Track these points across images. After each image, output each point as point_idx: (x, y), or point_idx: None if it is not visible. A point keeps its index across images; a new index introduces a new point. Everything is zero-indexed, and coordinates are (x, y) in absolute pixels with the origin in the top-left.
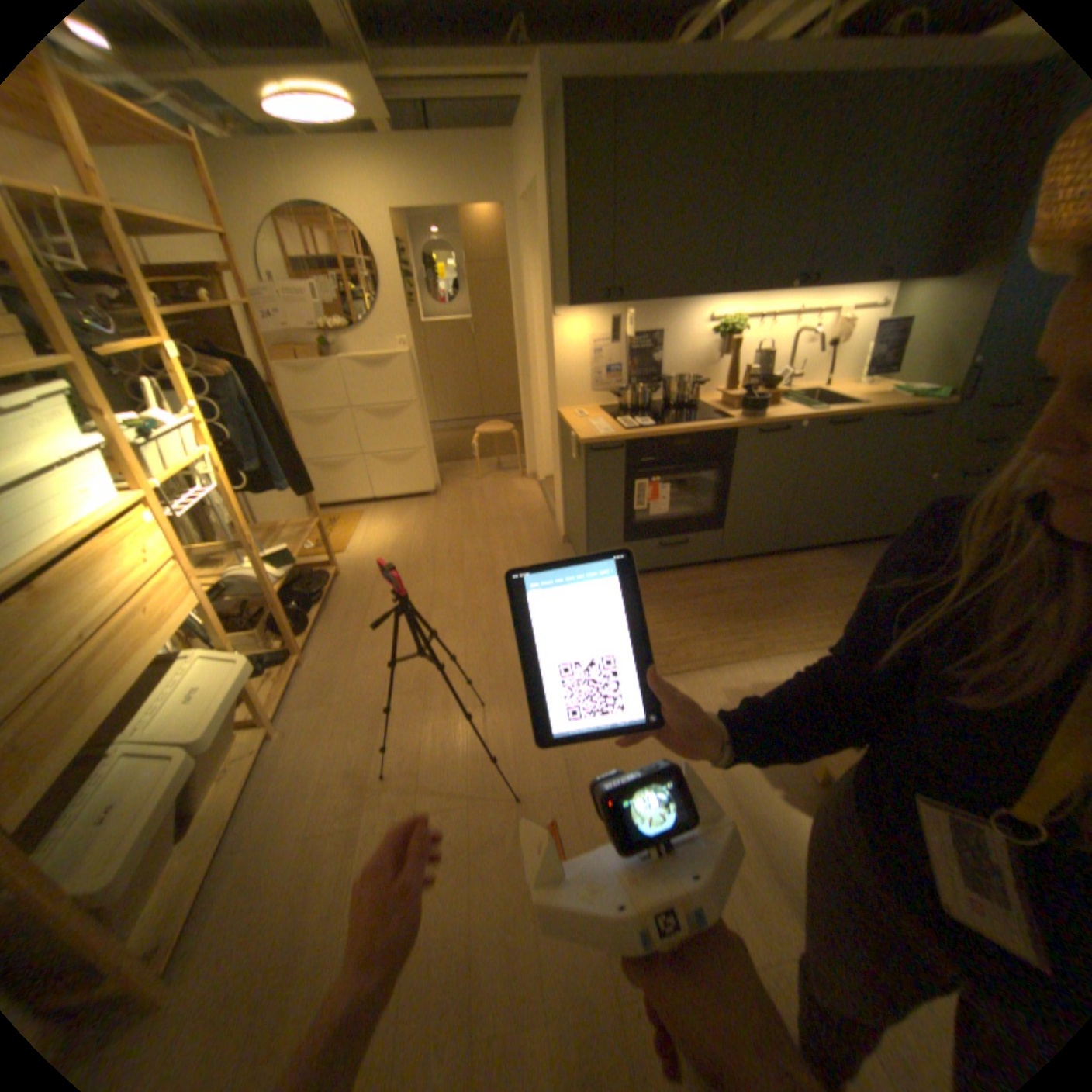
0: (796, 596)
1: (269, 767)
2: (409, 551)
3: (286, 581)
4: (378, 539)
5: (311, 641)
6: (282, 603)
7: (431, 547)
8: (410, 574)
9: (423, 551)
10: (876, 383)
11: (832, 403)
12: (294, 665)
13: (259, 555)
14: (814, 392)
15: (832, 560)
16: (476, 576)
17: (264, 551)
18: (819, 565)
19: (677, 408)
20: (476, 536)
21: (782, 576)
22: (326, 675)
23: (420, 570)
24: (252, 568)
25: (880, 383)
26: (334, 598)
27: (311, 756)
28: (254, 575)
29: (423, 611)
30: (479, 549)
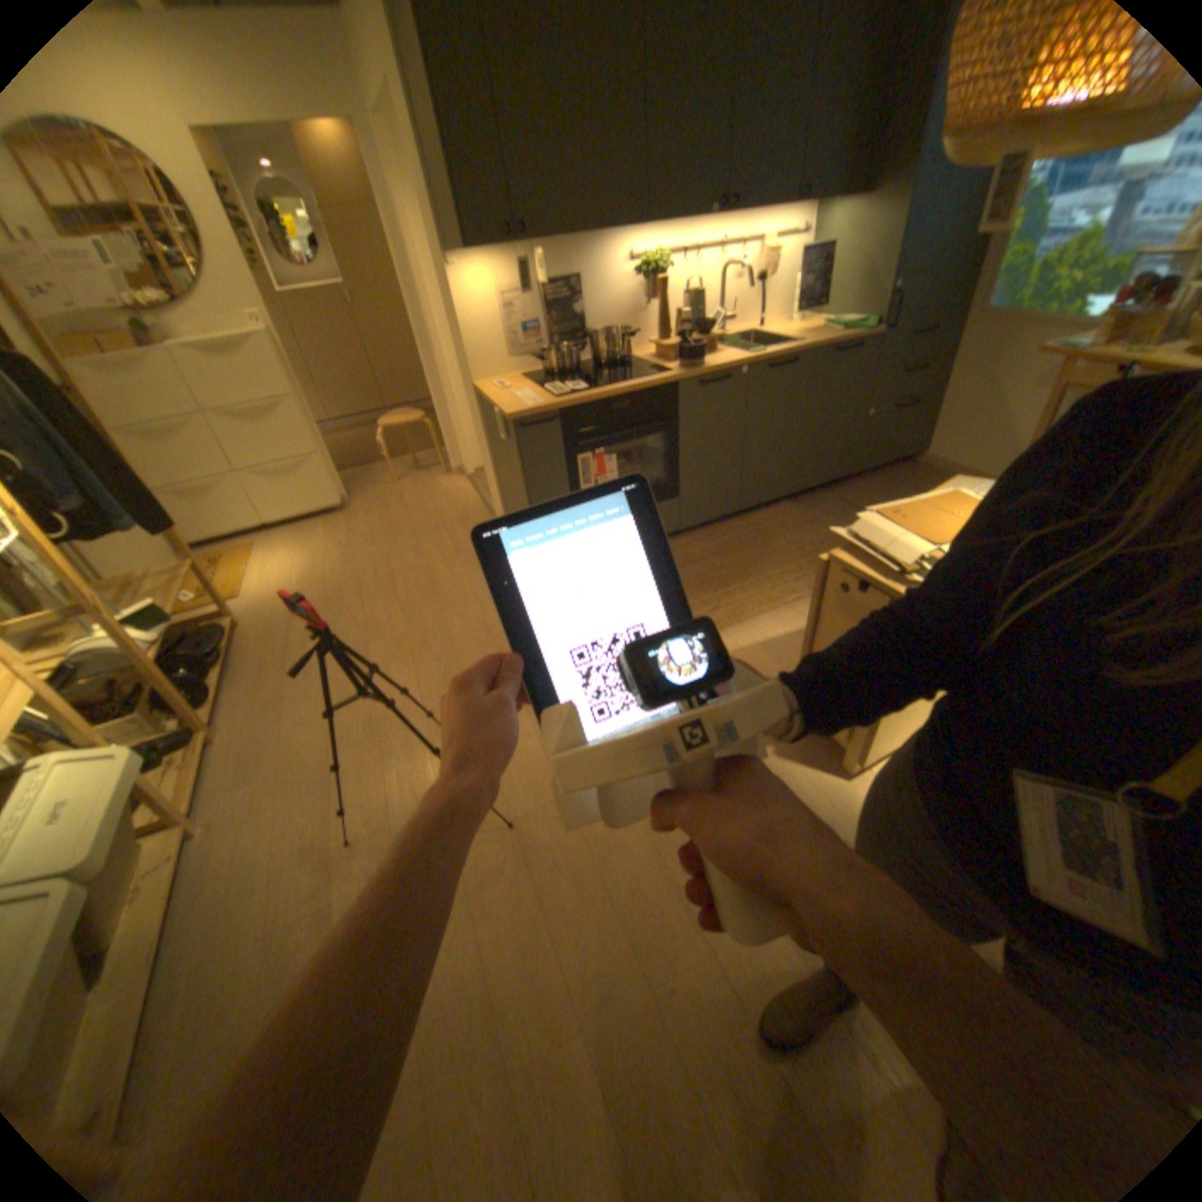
0: (758, 555)
1: (197, 868)
2: (323, 581)
3: (165, 646)
4: (279, 574)
5: (218, 711)
6: (164, 672)
7: (351, 572)
8: (331, 608)
9: (341, 578)
10: (806, 319)
11: (767, 346)
12: (201, 743)
13: (115, 619)
14: (748, 336)
15: (787, 514)
16: (414, 596)
17: (121, 612)
18: (775, 521)
19: (610, 367)
20: (404, 549)
21: (742, 537)
22: (247, 746)
23: (342, 600)
24: (106, 635)
25: (810, 319)
26: (237, 654)
27: (251, 841)
28: (112, 645)
29: (357, 647)
30: (411, 564)
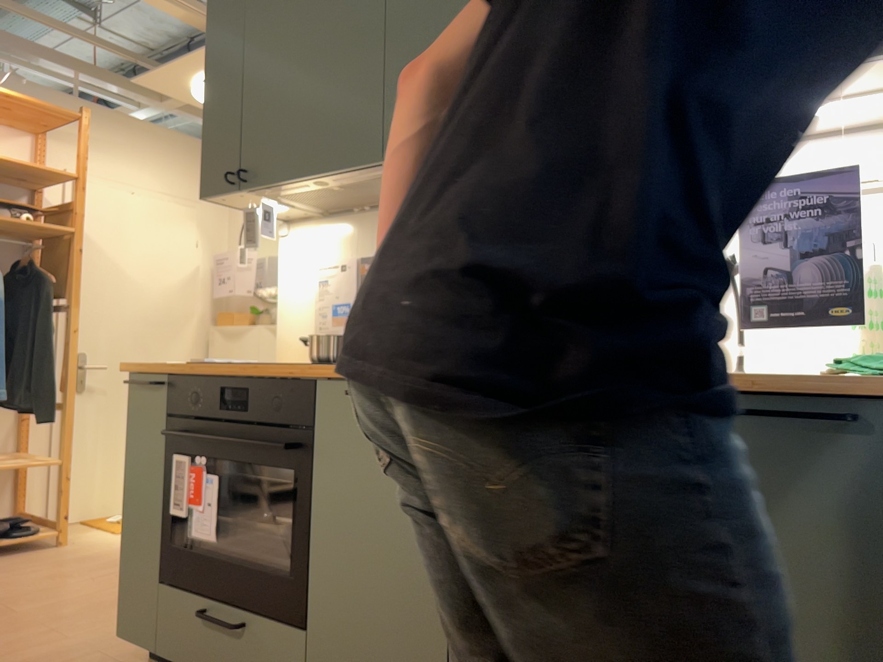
0: None
1: None
2: None
3: None
4: None
5: None
6: None
7: None
8: (89, 568)
9: None
10: None
11: None
12: None
13: None
14: None
15: None
16: (109, 597)
17: None
18: None
19: None
20: None
21: None
22: None
23: (104, 569)
24: None
25: None
26: (5, 559)
27: None
28: None
29: None
30: None
